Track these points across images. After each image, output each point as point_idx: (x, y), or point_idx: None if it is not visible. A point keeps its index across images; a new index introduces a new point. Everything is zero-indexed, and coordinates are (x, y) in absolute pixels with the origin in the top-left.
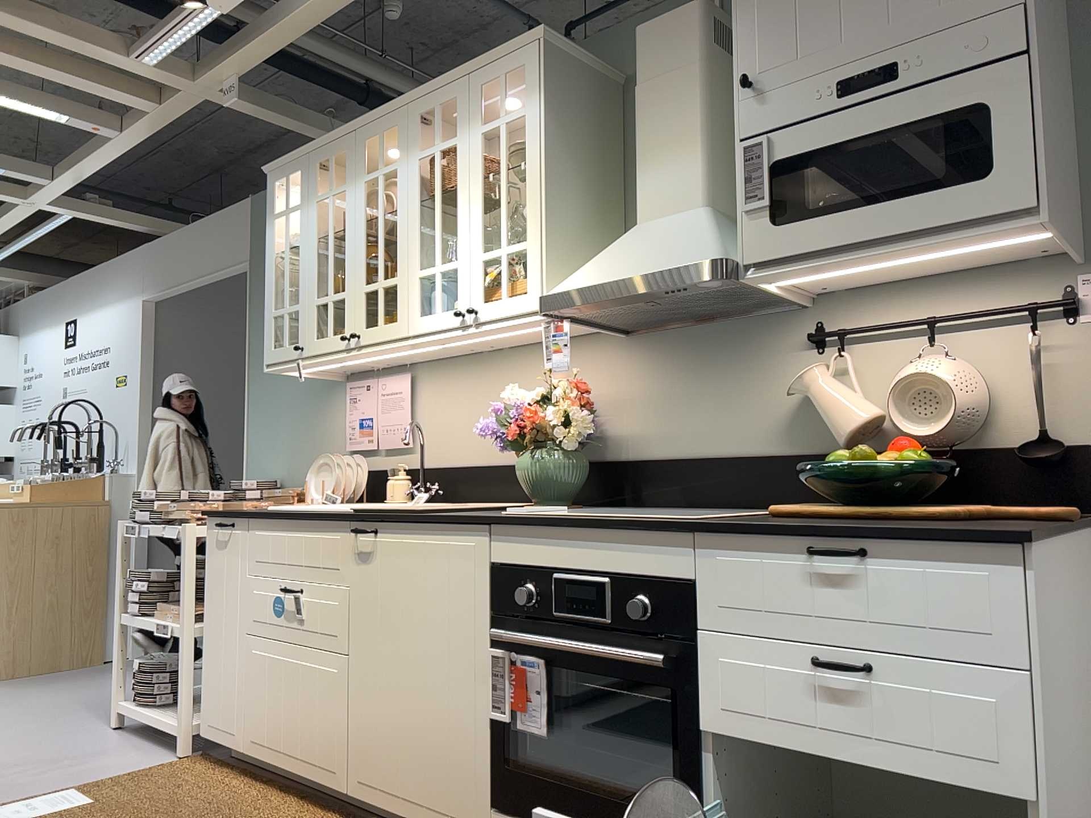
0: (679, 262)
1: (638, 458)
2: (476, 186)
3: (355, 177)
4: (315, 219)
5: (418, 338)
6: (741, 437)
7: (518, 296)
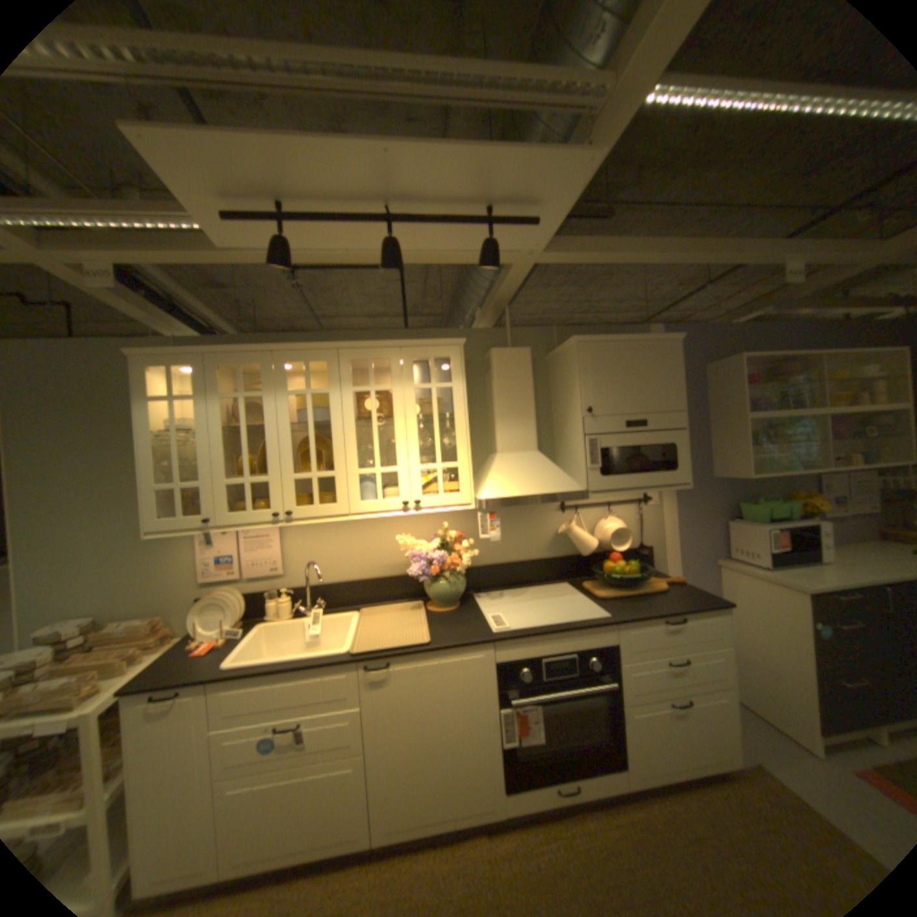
0: (563, 489)
1: (474, 566)
2: (413, 422)
3: (275, 388)
4: (219, 412)
5: (361, 516)
6: (529, 552)
7: (453, 495)
